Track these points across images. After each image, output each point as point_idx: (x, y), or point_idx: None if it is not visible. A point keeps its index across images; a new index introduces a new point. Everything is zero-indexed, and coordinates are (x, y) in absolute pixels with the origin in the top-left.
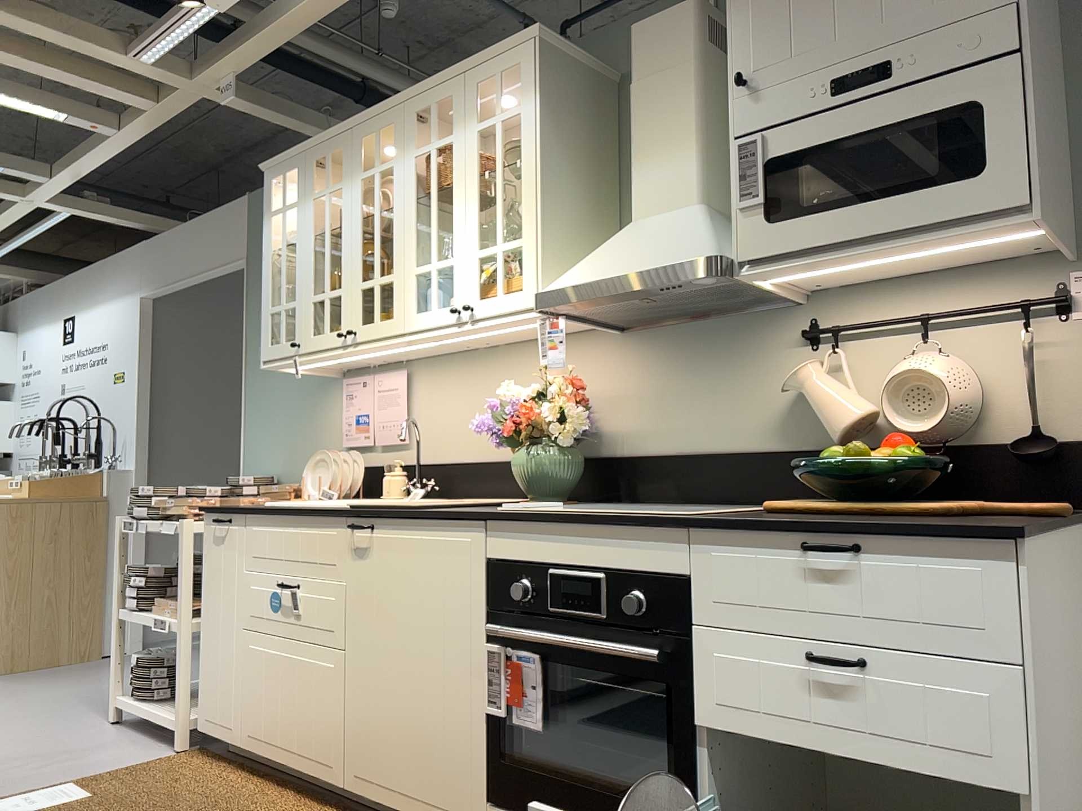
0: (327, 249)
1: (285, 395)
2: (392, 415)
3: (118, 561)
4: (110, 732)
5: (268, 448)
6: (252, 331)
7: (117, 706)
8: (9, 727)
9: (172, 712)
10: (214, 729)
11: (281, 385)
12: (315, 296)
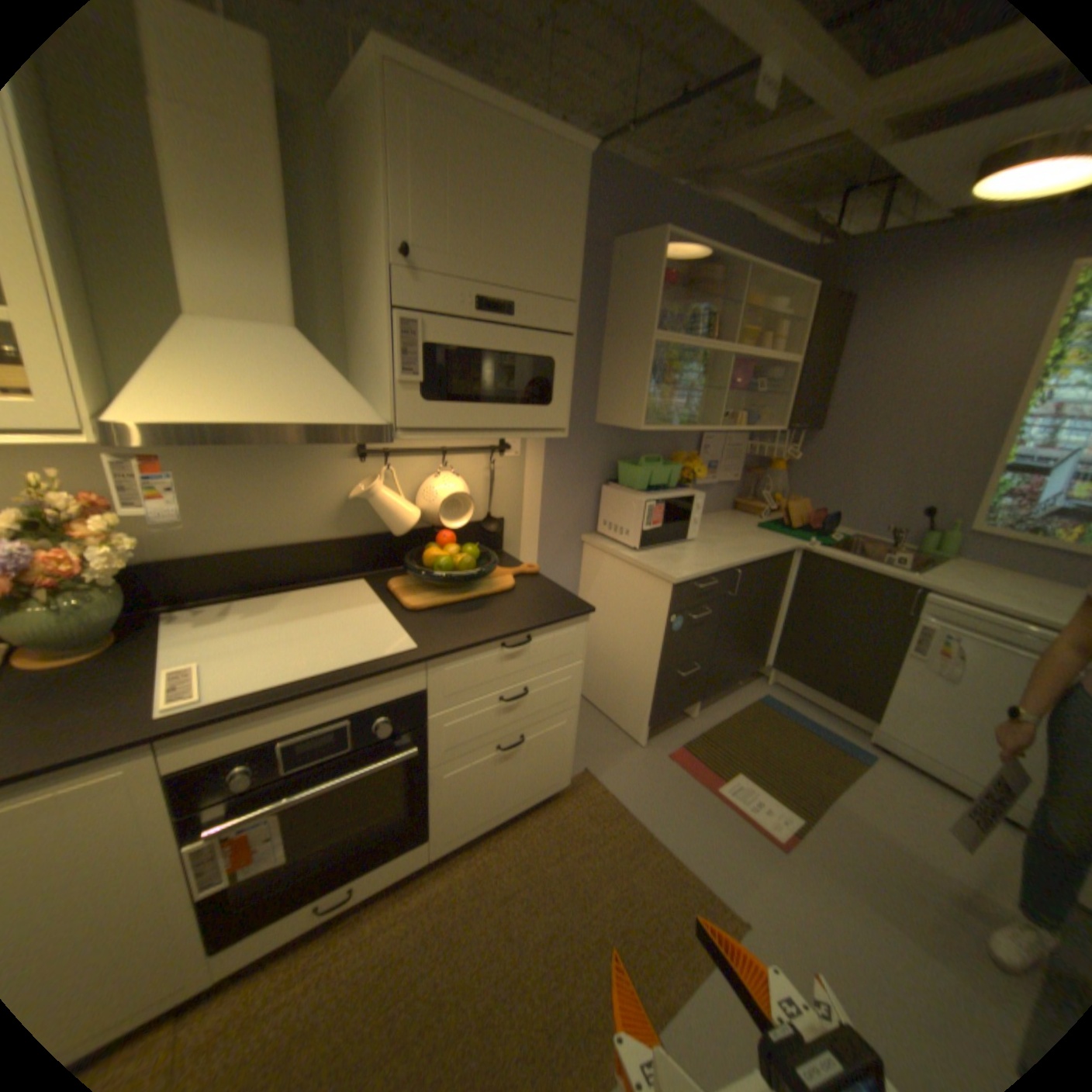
0: None
1: None
2: None
3: None
4: None
5: None
6: None
7: None
8: None
9: None
10: None
11: None
12: None
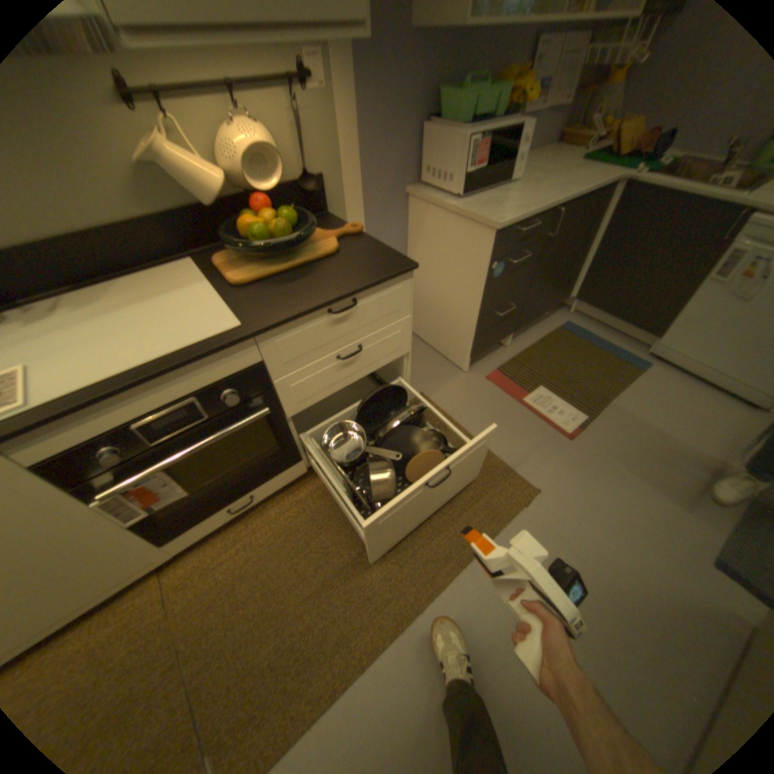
0: None
1: None
2: None
3: None
4: None
5: None
6: None
7: None
8: None
9: None
10: None
11: None
12: None
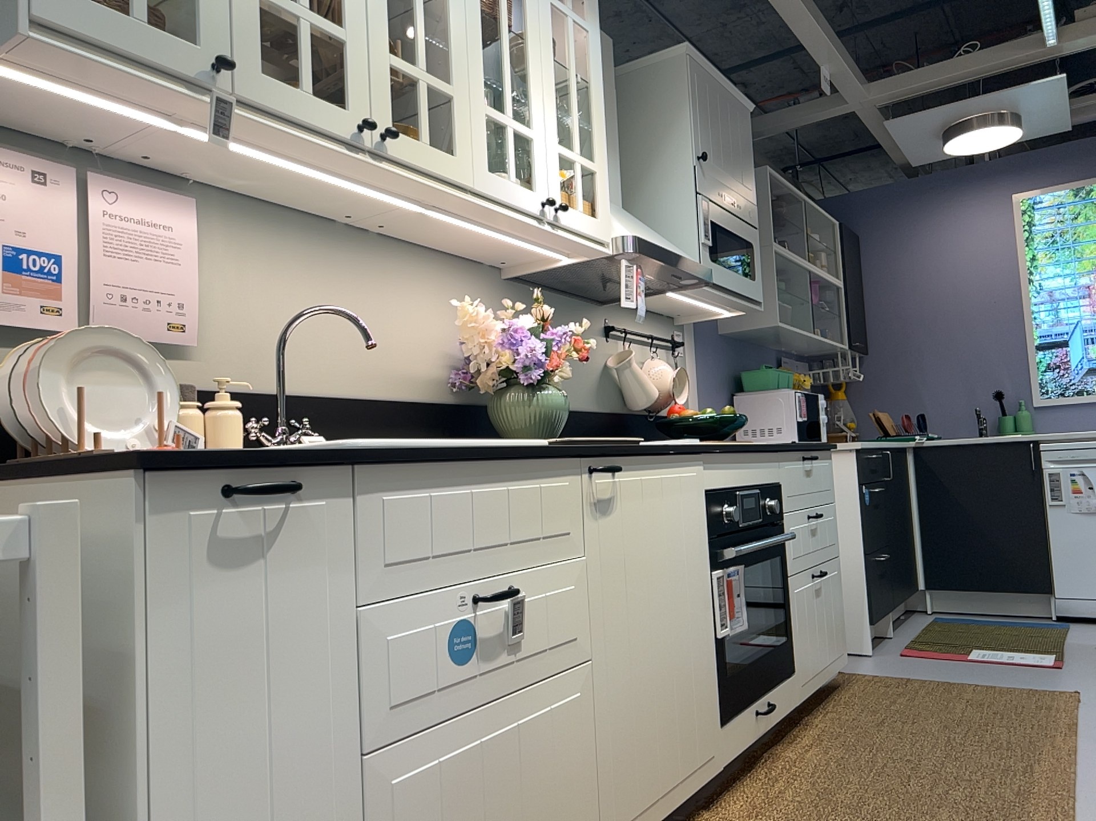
0: None
1: None
2: (158, 280)
3: None
4: None
5: None
6: None
7: None
8: None
9: None
10: None
11: None
12: None
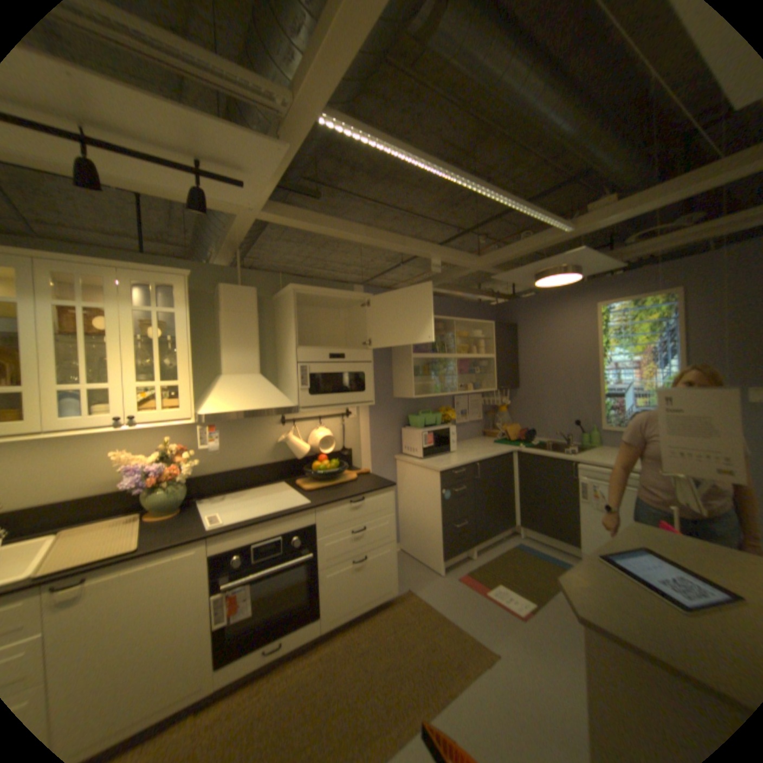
0: None
1: None
2: None
3: None
4: None
5: None
6: None
7: None
8: None
9: None
10: None
11: None
12: None
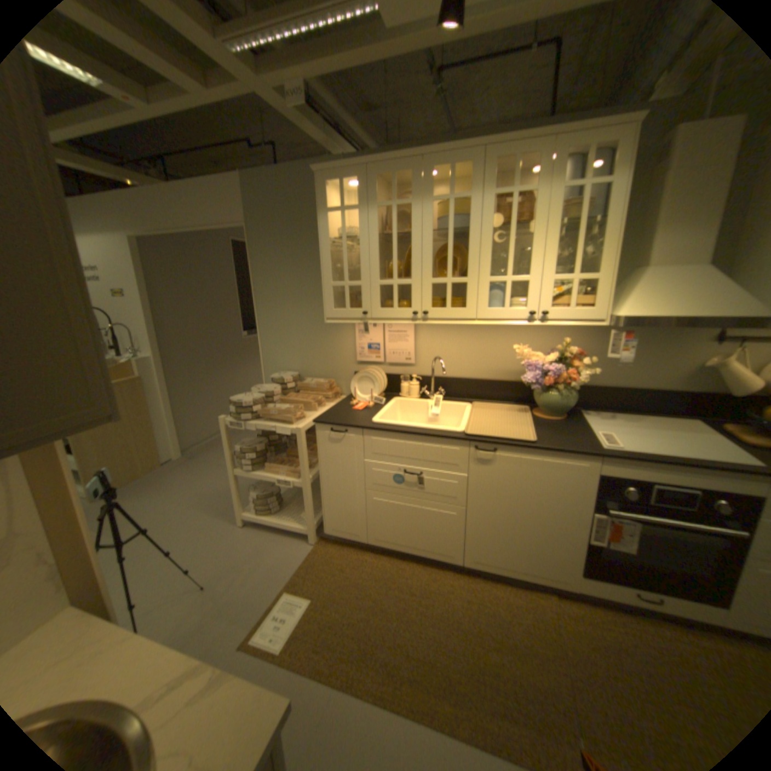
0: (394, 248)
1: (297, 324)
2: (402, 347)
3: (227, 444)
4: (248, 536)
5: (285, 355)
6: (258, 278)
7: (243, 519)
8: (176, 548)
9: (293, 522)
10: (342, 535)
11: (293, 317)
12: (383, 282)
